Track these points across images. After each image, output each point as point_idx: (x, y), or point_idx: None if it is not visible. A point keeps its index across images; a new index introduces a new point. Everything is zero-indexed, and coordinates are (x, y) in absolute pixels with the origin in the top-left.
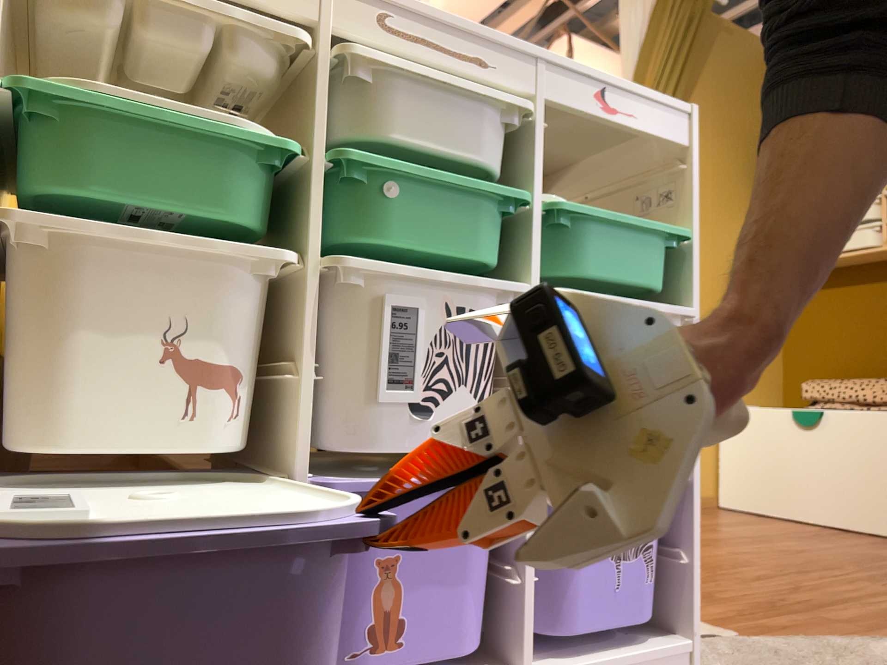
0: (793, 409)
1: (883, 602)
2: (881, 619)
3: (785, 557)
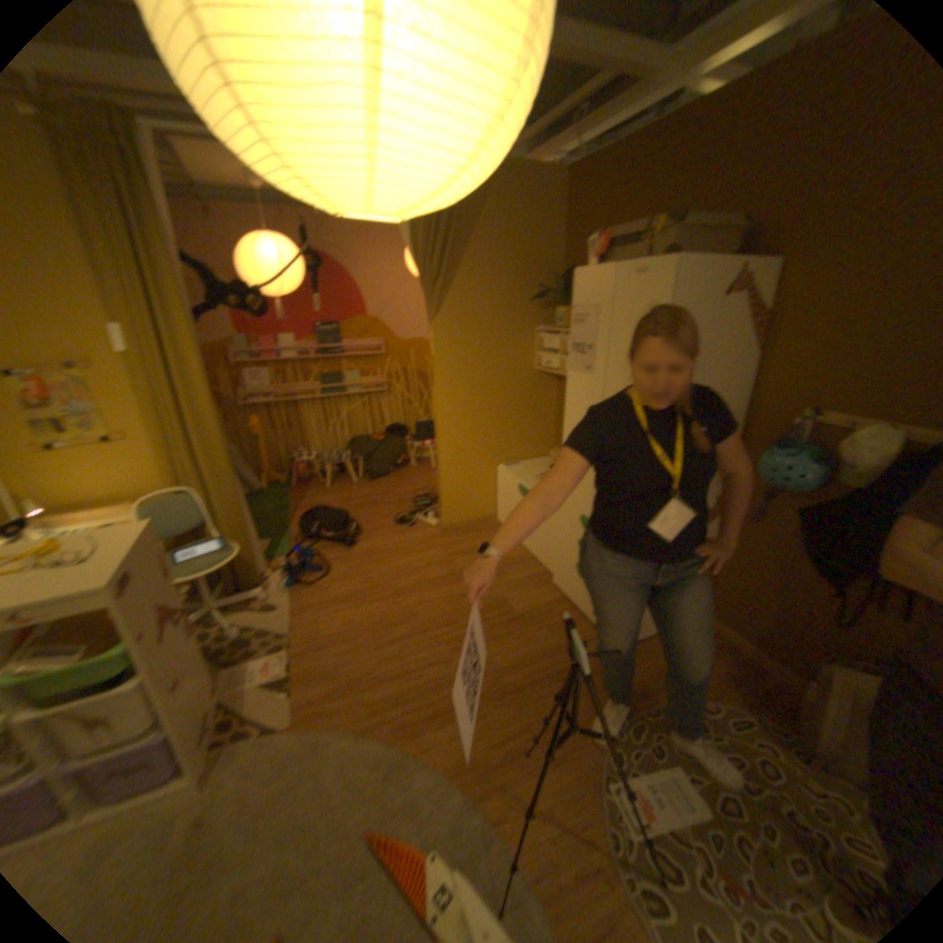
0: (520, 487)
1: (416, 684)
2: (385, 711)
3: (440, 613)
